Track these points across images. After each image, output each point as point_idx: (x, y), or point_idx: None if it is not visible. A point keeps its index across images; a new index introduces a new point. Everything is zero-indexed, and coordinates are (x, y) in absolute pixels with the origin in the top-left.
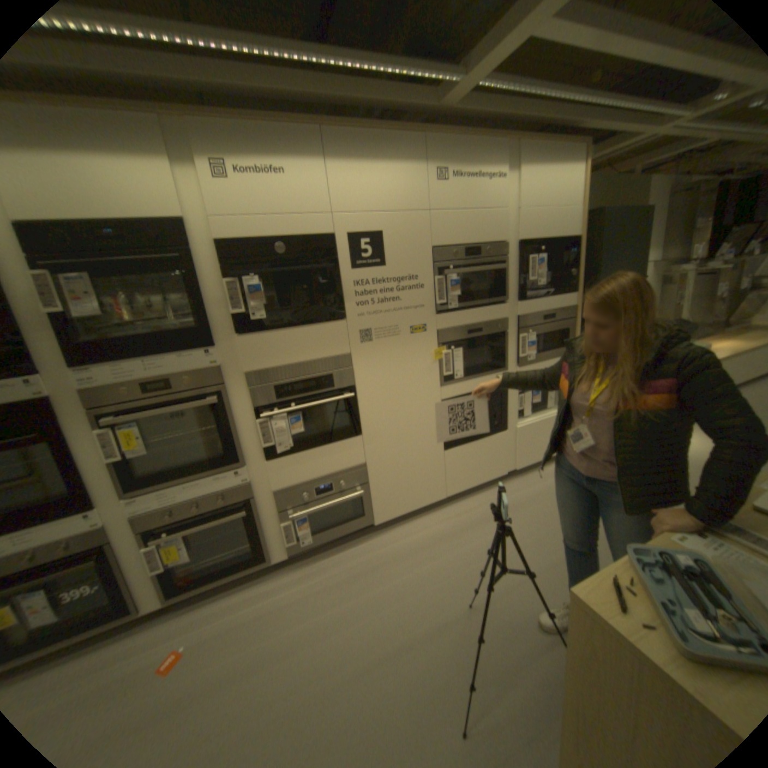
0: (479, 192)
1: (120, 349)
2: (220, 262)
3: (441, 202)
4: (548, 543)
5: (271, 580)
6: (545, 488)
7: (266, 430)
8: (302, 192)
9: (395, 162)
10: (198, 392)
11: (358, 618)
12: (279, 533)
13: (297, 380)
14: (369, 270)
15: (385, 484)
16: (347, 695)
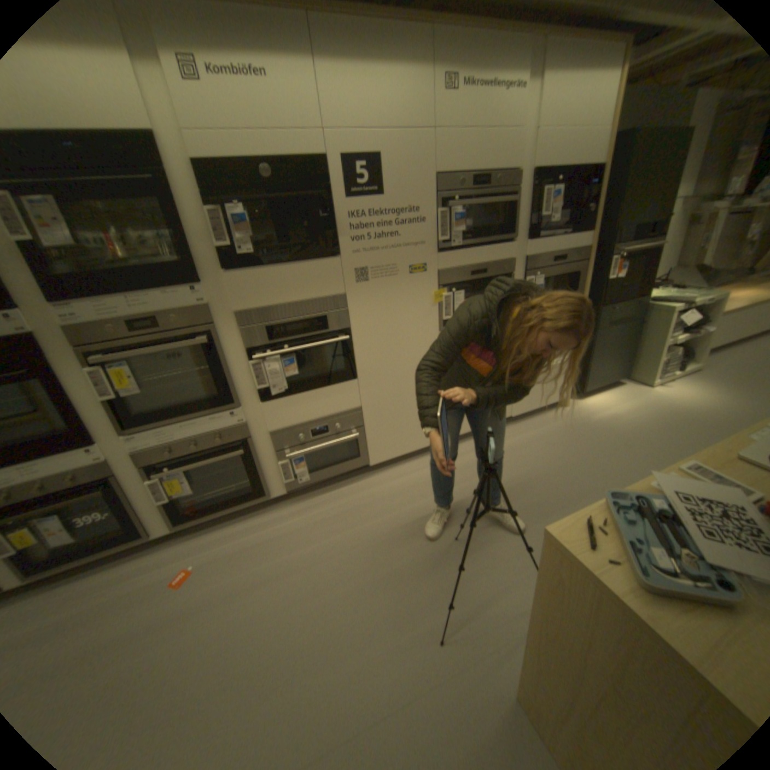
0: (493, 107)
1: (100, 284)
2: (199, 186)
3: (449, 117)
4: (535, 485)
5: (271, 512)
6: (538, 434)
7: (260, 371)
8: (287, 101)
9: (396, 64)
10: (186, 331)
11: (351, 546)
12: (277, 471)
13: (290, 321)
14: (365, 200)
15: (380, 427)
16: (339, 609)
